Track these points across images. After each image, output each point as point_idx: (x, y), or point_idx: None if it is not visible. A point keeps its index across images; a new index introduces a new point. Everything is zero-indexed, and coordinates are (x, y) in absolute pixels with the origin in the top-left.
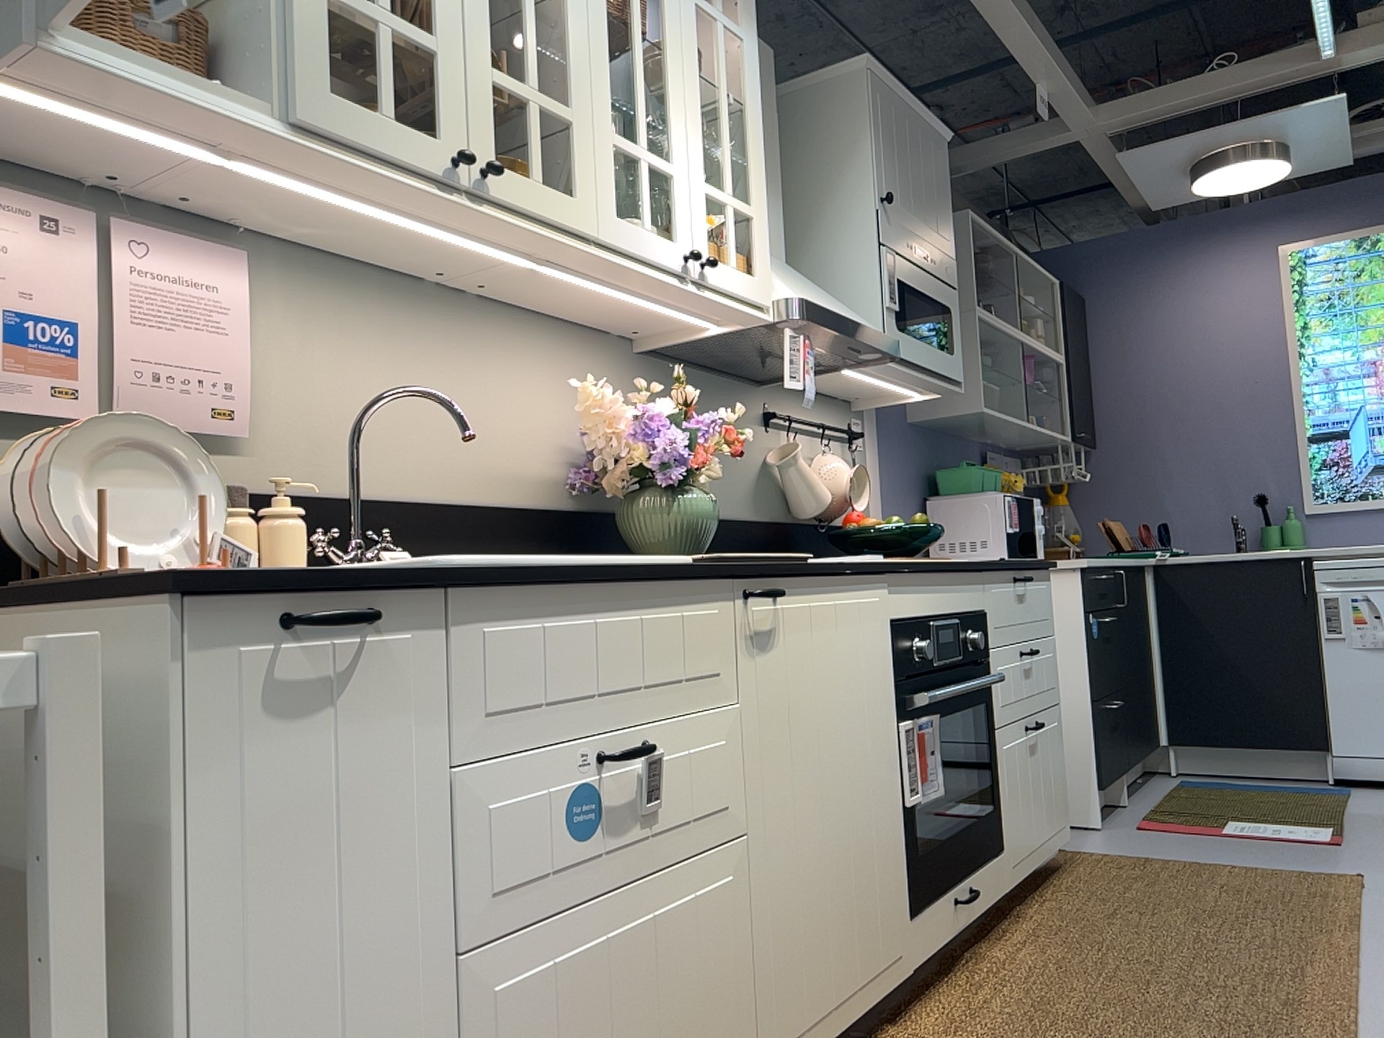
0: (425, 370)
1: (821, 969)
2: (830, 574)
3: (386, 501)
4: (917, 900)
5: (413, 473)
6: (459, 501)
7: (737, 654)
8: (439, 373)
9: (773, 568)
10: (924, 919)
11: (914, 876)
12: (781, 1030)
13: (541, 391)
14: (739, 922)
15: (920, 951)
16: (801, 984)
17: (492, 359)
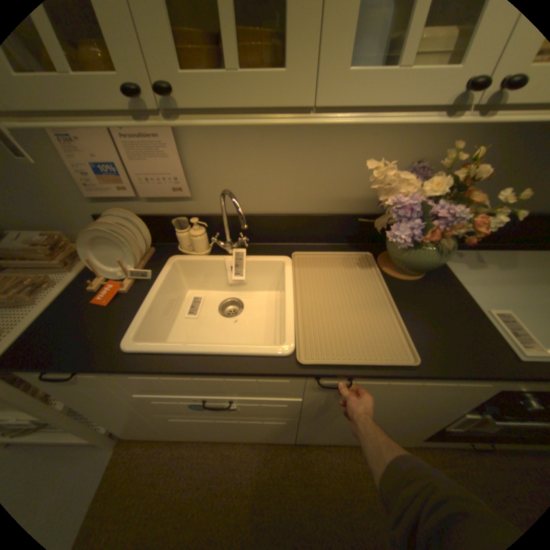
0: (284, 149)
1: (342, 439)
2: (423, 379)
3: (259, 215)
4: (433, 441)
5: (275, 202)
6: (300, 212)
7: (305, 391)
8: (294, 149)
9: (347, 377)
10: (436, 444)
11: (437, 438)
12: (311, 441)
13: (374, 148)
14: (290, 428)
15: (424, 446)
16: (327, 439)
17: (336, 133)
